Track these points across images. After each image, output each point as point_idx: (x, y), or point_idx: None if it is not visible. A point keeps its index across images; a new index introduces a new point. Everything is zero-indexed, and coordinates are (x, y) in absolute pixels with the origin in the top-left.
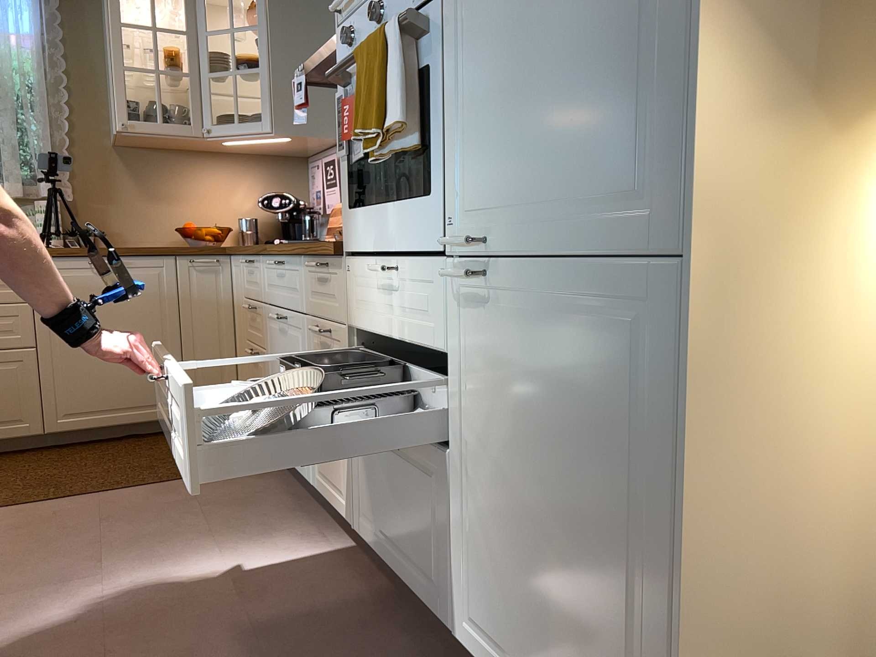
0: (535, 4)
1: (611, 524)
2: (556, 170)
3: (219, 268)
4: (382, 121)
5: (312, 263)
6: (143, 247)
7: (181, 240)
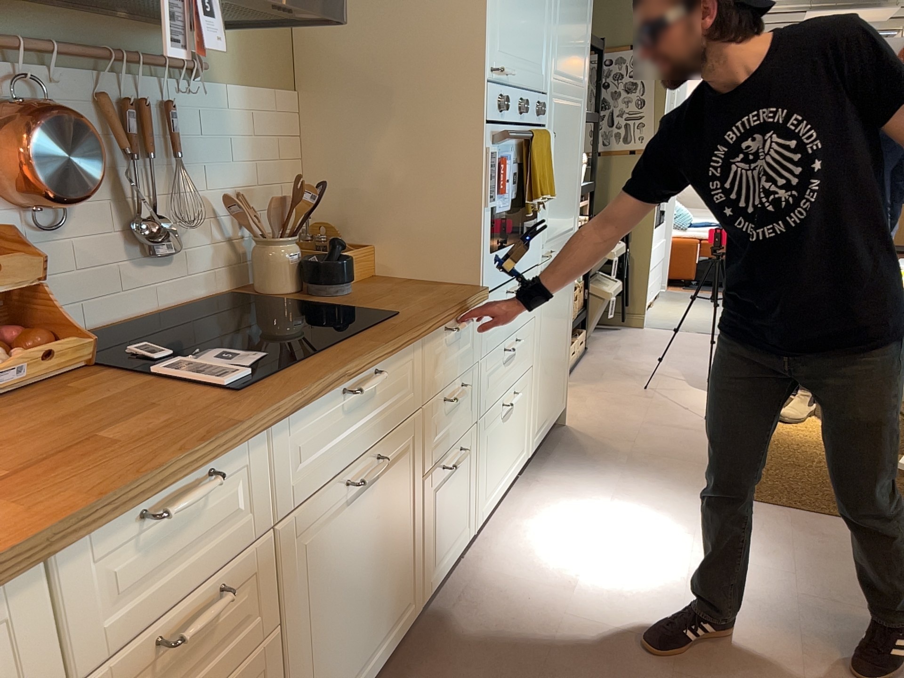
0: (564, 158)
1: (564, 329)
2: (564, 220)
3: None
4: (549, 192)
5: (440, 332)
6: None
7: None
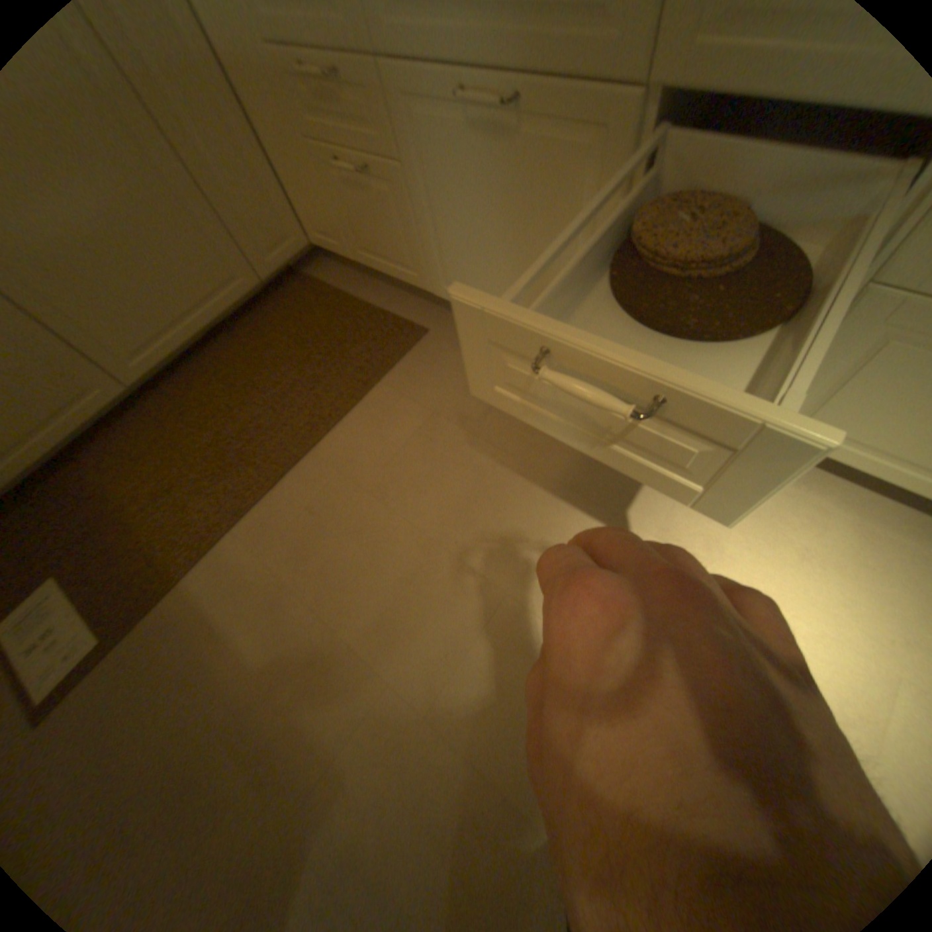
0: None
1: None
2: None
3: None
4: None
5: None
6: None
7: None
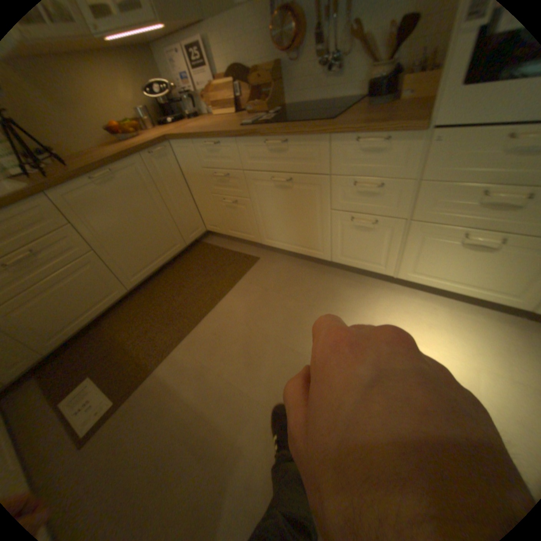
0: None
1: None
2: None
3: (165, 151)
4: None
5: (350, 137)
6: (80, 149)
7: (102, 136)
